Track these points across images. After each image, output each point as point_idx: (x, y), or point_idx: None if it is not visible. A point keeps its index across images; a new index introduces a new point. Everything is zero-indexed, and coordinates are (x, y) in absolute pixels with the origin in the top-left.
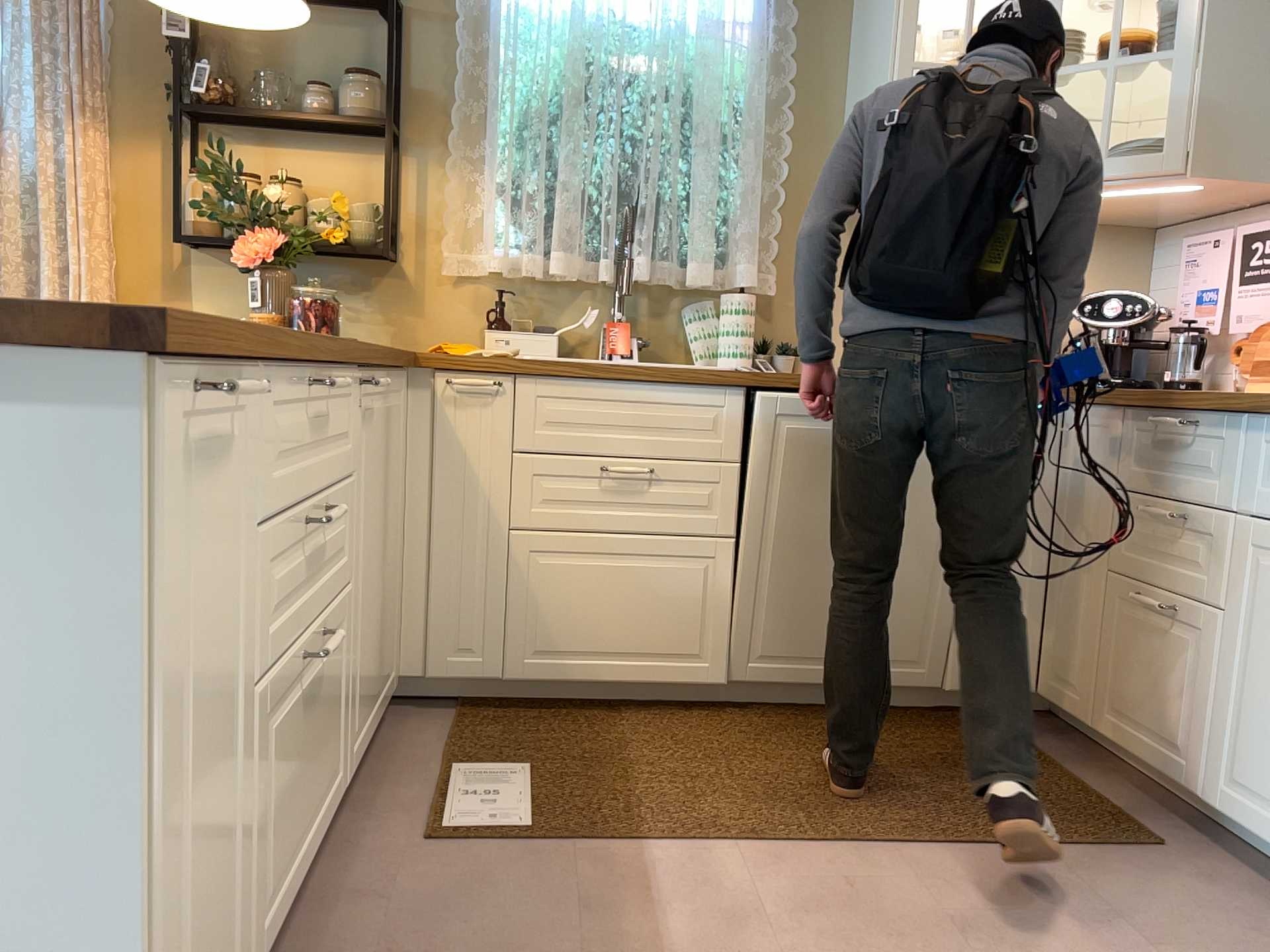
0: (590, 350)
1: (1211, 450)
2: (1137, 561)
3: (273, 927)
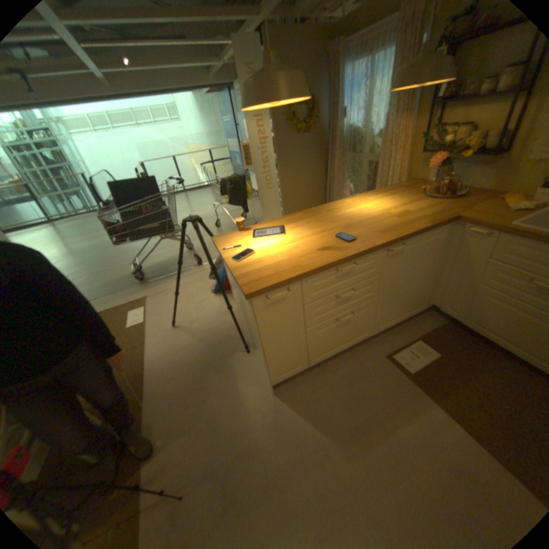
0: None
1: None
2: None
3: (327, 358)
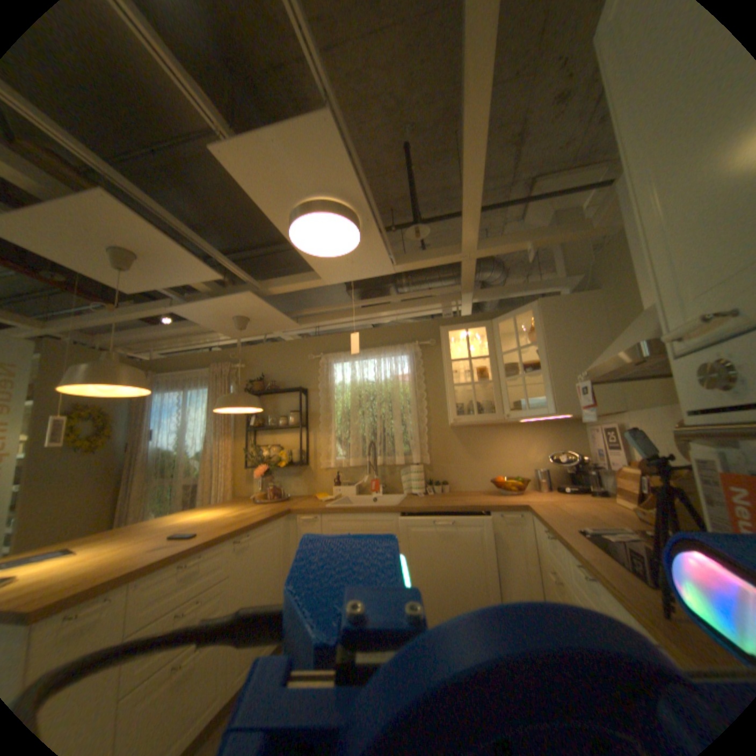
0: (369, 489)
1: (560, 553)
2: (558, 598)
3: None
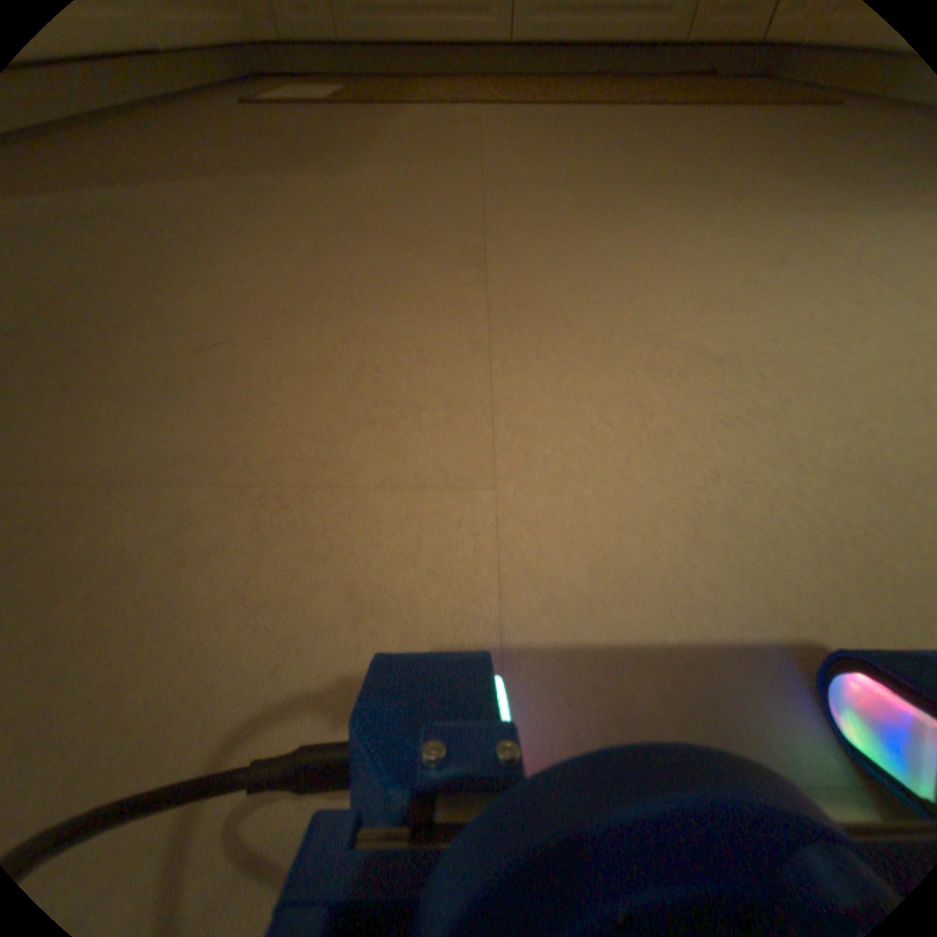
0: None
1: None
2: None
3: None
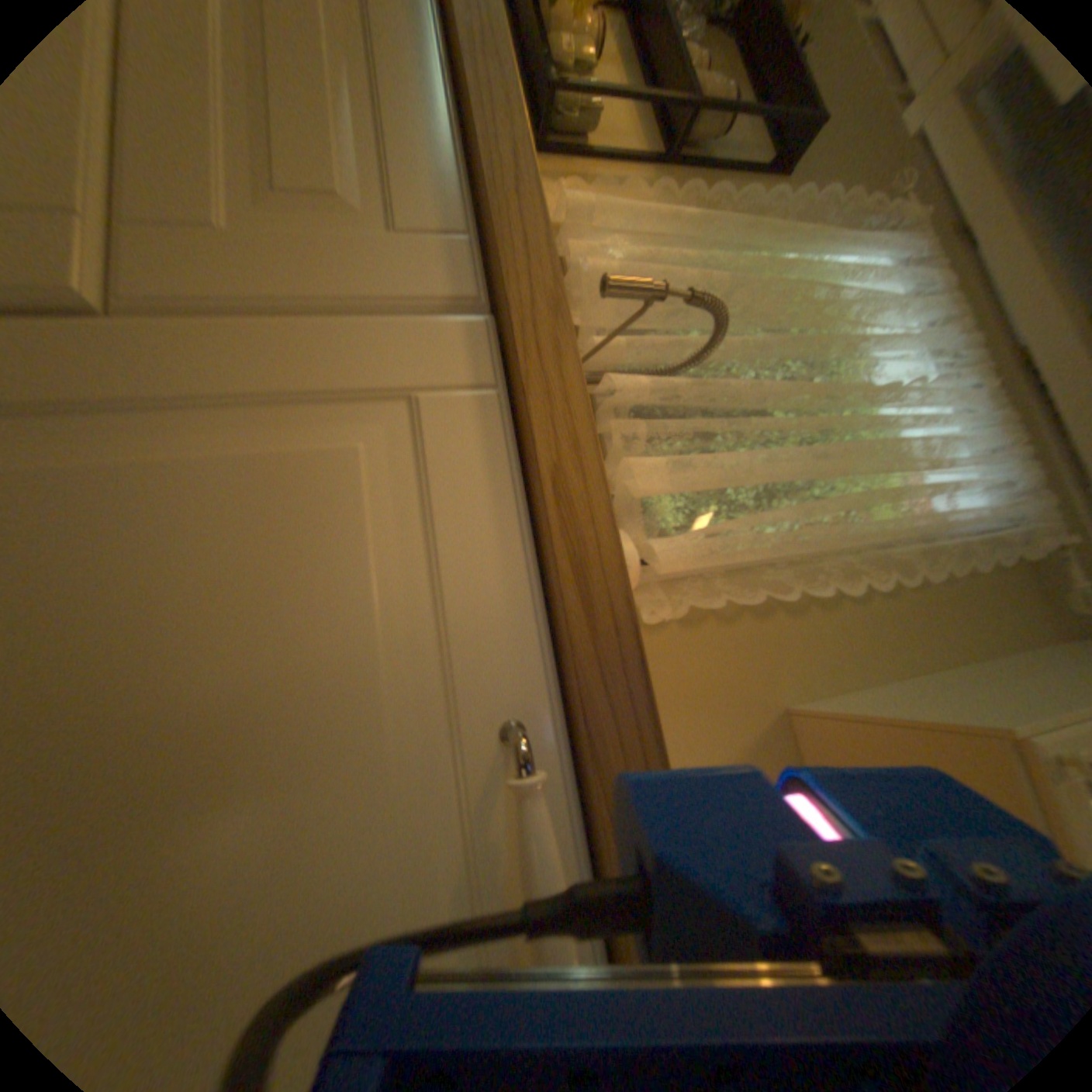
0: None
1: None
2: None
3: None
